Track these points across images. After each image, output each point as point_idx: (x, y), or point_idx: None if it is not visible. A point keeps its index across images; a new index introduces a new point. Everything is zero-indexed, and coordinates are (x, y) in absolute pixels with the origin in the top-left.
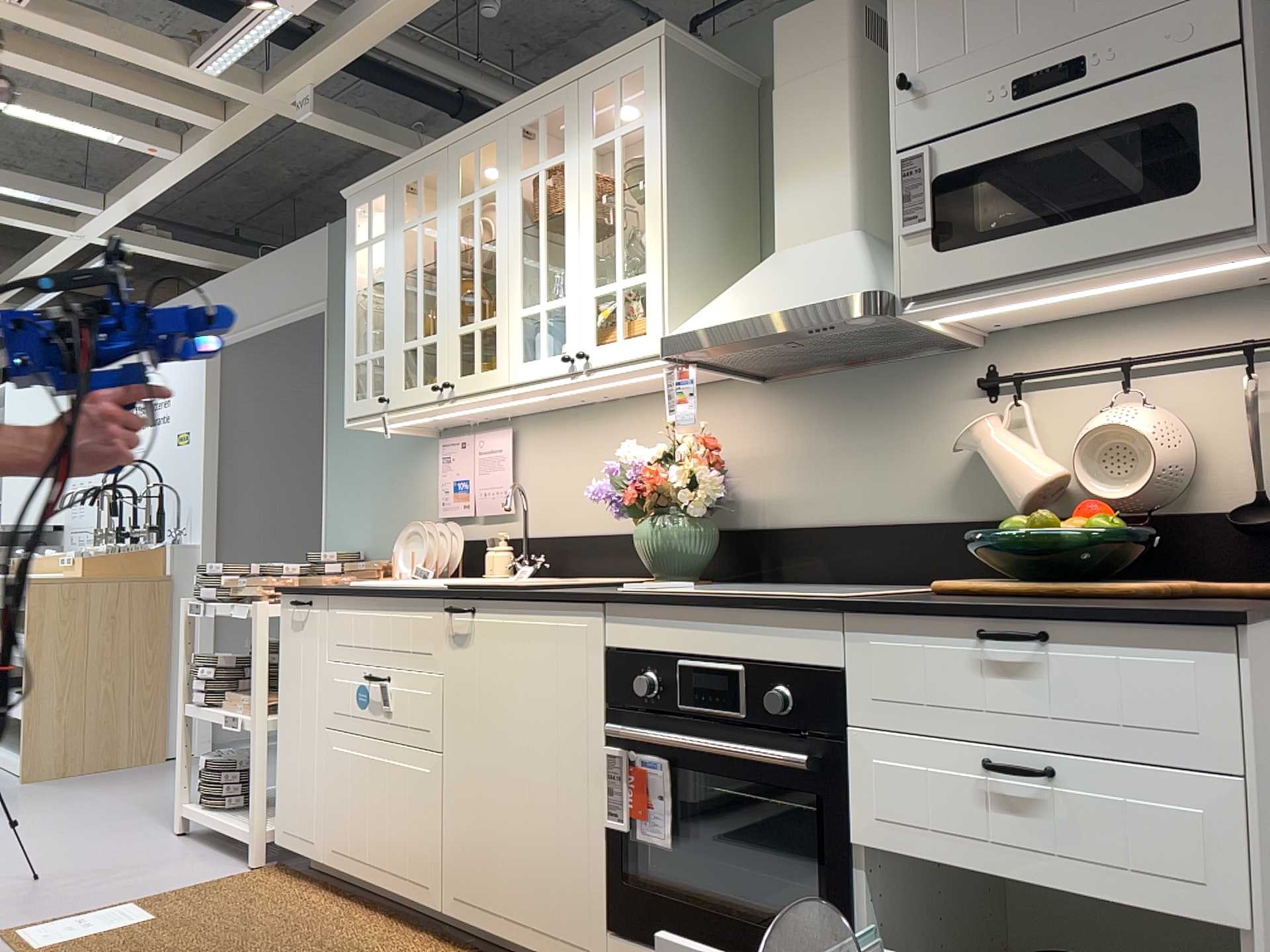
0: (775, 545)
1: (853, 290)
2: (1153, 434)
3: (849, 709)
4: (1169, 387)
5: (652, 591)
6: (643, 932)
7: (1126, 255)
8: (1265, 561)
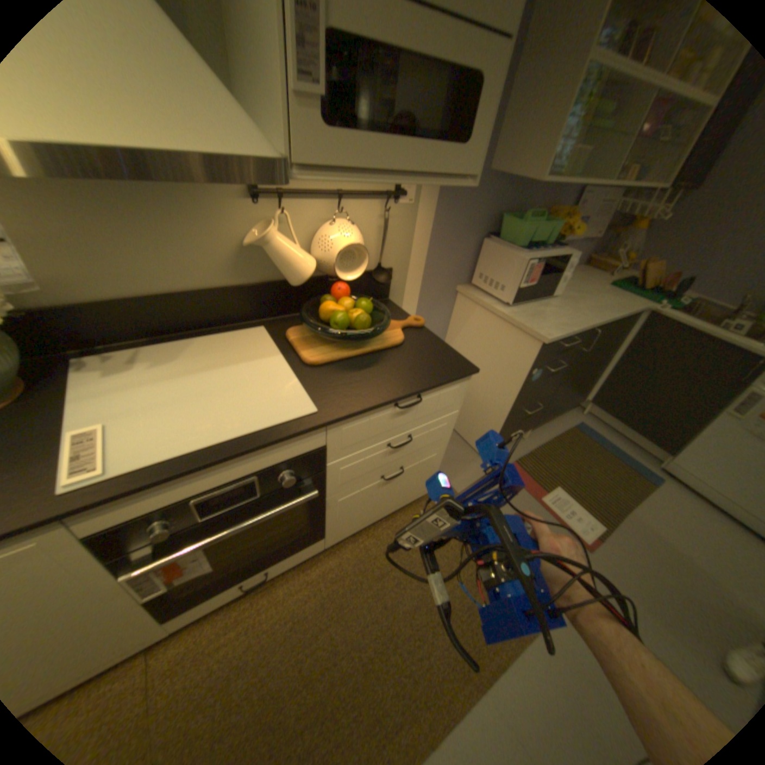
0: (68, 321)
1: (255, 146)
2: (363, 245)
3: (326, 458)
4: (352, 208)
5: (113, 471)
6: (193, 604)
7: (428, 171)
8: (375, 290)
